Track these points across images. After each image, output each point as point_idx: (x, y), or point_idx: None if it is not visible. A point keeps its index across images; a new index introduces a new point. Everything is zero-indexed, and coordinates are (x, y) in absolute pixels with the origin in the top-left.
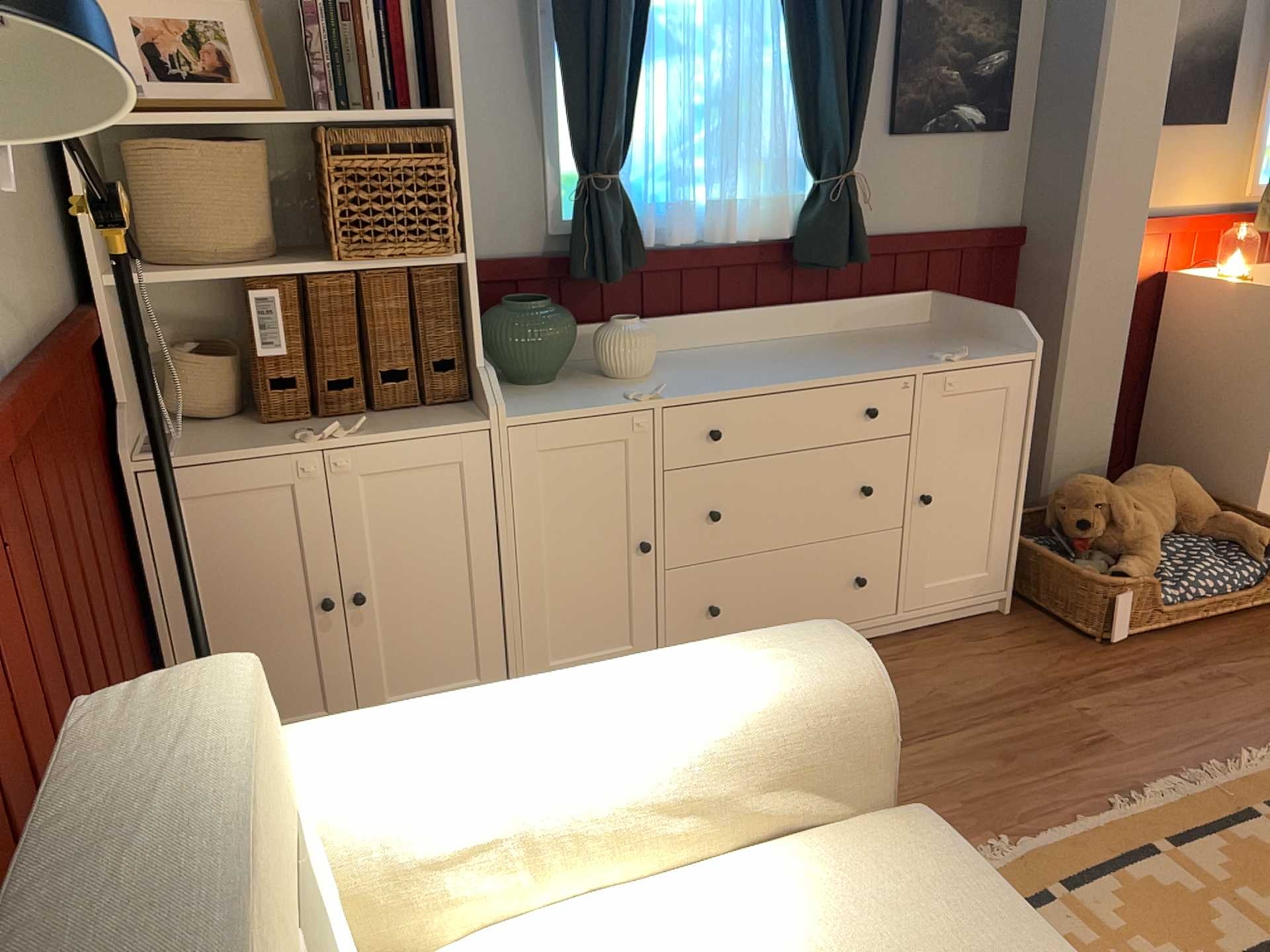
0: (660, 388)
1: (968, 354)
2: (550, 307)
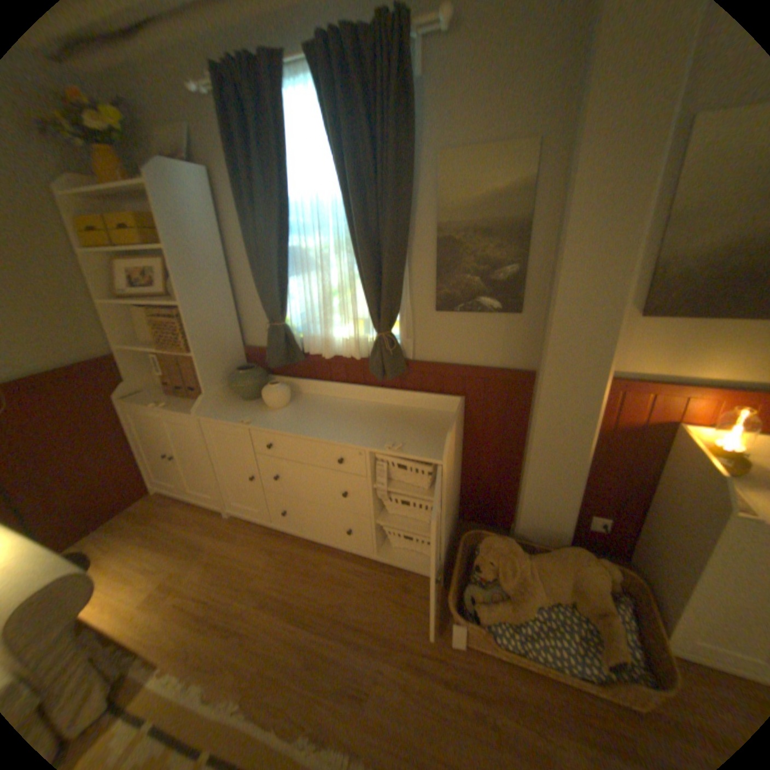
0: (252, 419)
1: (398, 447)
2: (247, 373)
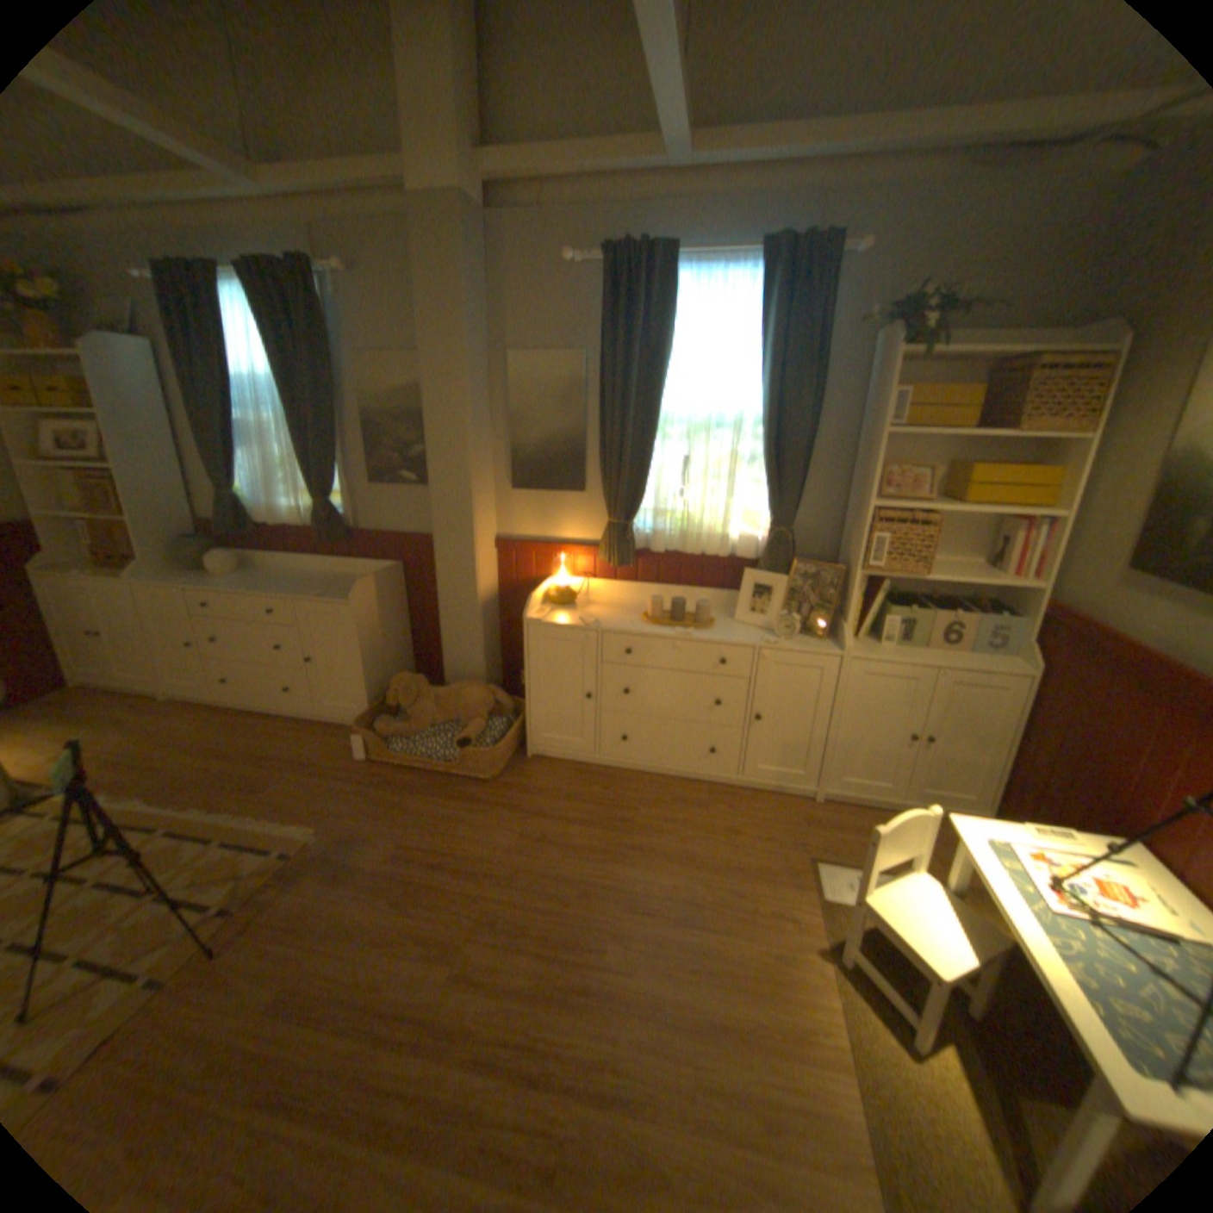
0: (186, 583)
1: (314, 596)
2: (189, 543)
